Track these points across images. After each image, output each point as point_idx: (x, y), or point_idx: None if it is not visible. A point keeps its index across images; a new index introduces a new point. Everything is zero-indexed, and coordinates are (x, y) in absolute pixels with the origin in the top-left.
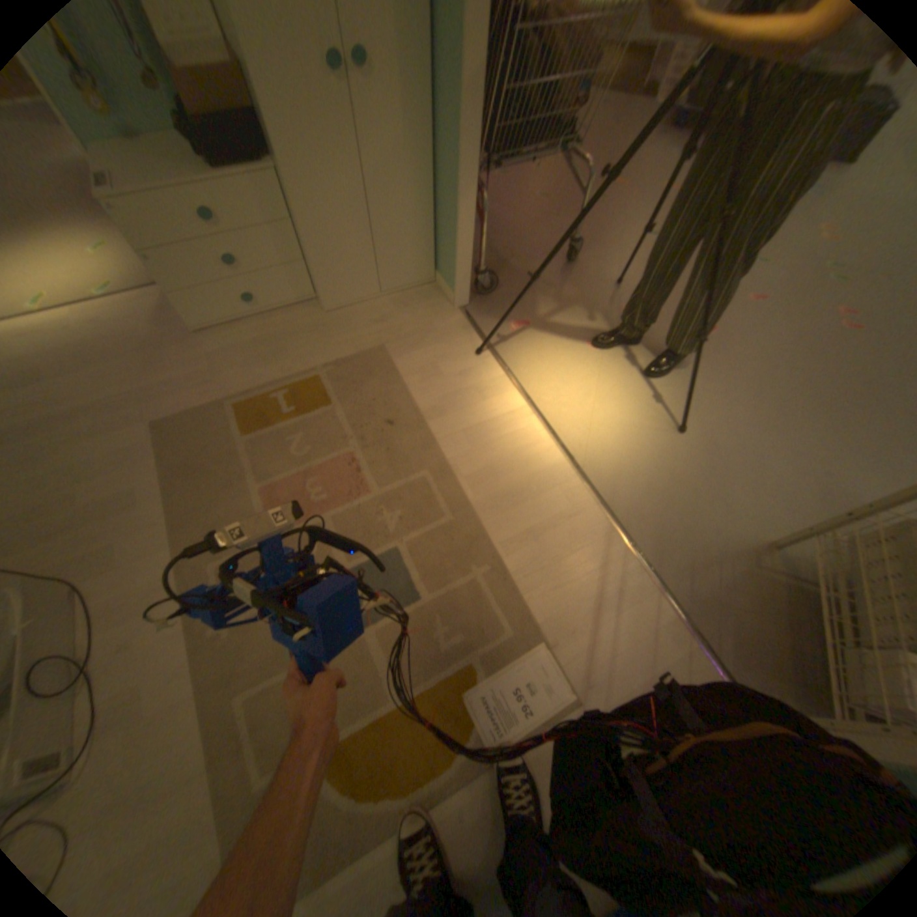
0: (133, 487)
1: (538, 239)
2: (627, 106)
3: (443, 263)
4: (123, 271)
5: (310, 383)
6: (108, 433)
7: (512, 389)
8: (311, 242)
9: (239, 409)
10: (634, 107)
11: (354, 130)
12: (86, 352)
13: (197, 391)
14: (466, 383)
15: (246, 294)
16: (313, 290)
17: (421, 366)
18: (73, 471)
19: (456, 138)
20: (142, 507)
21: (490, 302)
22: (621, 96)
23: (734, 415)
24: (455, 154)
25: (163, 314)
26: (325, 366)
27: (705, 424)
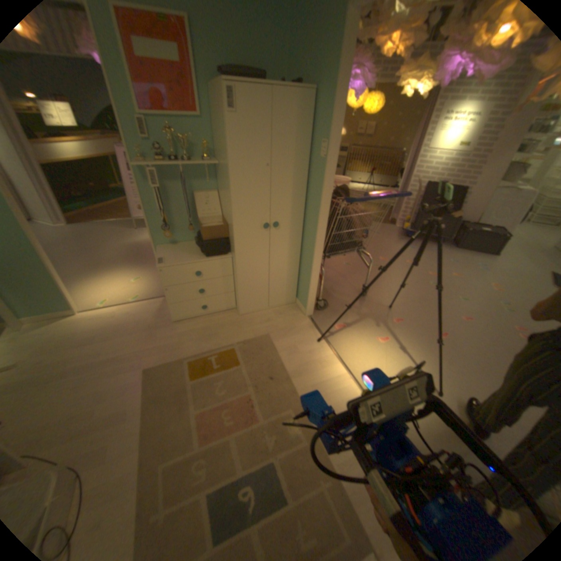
0: (128, 407)
1: (347, 283)
2: (383, 226)
3: (301, 295)
4: (147, 290)
5: (230, 352)
6: (122, 373)
7: (339, 362)
8: (242, 285)
9: (191, 364)
10: (387, 227)
11: (270, 245)
12: (121, 328)
13: (171, 353)
14: (313, 357)
15: (205, 304)
16: (236, 304)
17: (289, 346)
18: (99, 395)
19: (313, 249)
20: (130, 421)
21: (324, 314)
22: (380, 223)
23: (471, 387)
24: (312, 255)
25: (162, 311)
26: (239, 343)
27: (455, 392)
